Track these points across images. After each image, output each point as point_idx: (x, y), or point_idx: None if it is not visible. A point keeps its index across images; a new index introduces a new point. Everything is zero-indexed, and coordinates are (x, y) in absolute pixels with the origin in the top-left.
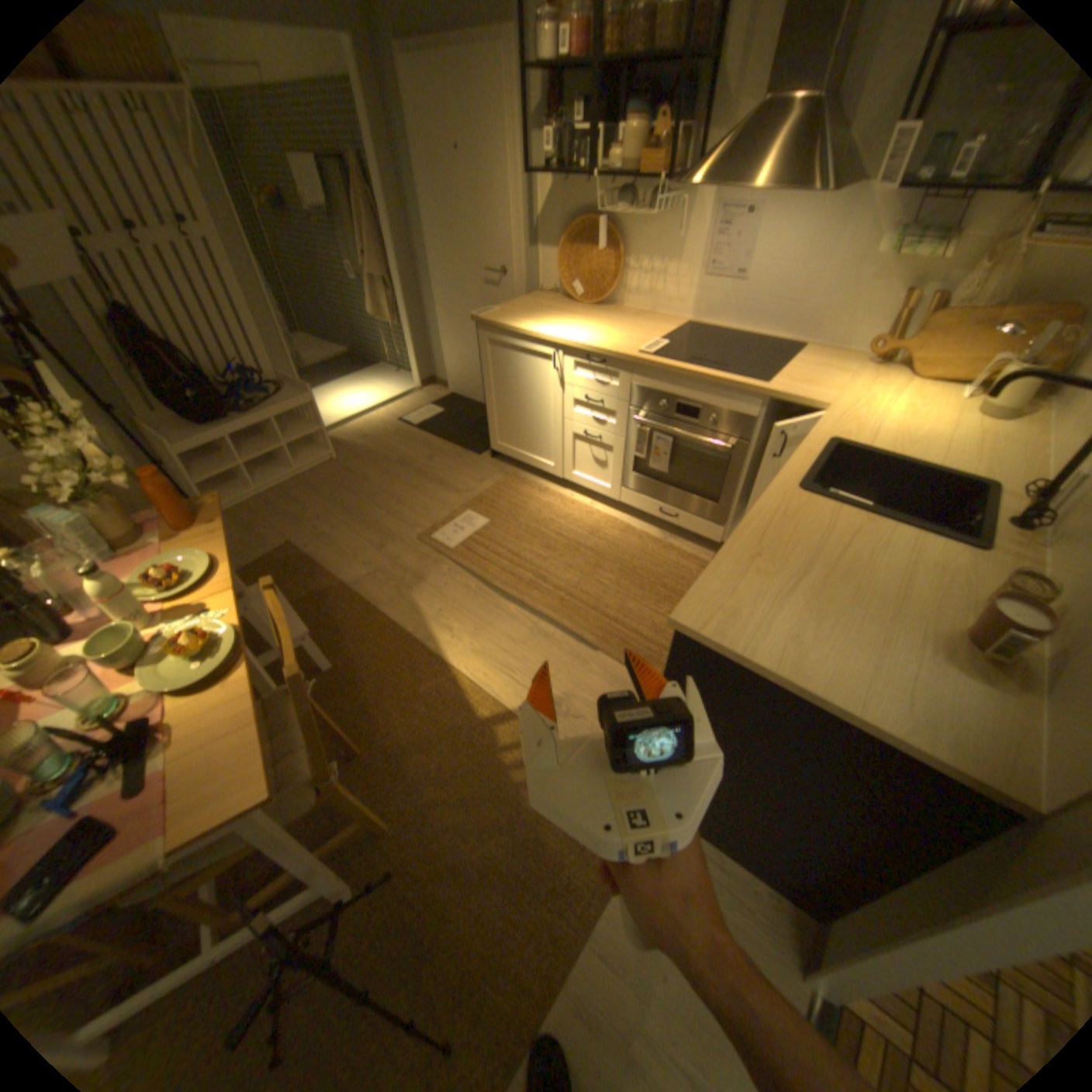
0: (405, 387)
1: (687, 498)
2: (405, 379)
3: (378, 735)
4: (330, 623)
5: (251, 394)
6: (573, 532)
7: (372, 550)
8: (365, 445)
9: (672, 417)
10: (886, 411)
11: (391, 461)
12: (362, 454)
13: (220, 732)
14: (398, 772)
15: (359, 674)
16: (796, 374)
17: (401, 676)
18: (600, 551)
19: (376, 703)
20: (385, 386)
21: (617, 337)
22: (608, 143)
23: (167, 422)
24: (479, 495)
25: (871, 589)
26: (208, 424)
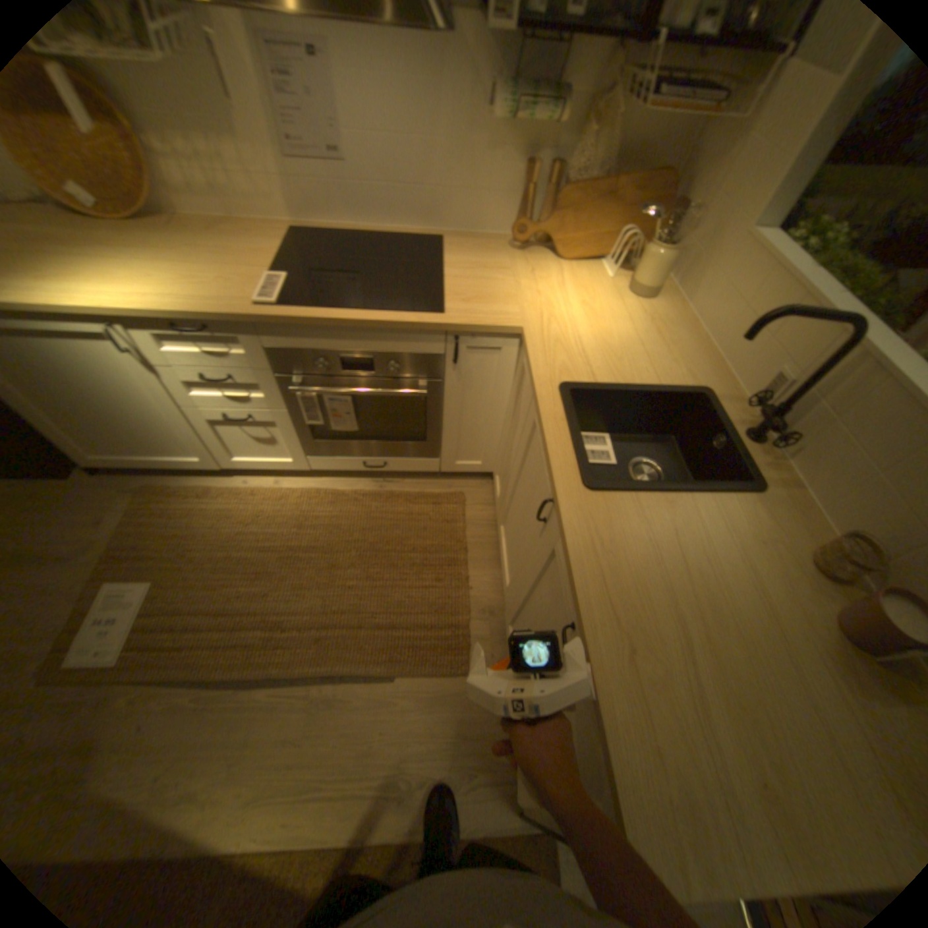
0: None
1: (391, 445)
2: None
3: None
4: None
5: None
6: (276, 535)
7: None
8: None
9: (339, 374)
10: (570, 317)
11: None
12: None
13: None
14: None
15: None
16: (460, 287)
17: None
18: (323, 544)
19: None
20: None
21: (200, 280)
22: None
23: None
24: (106, 550)
25: (745, 619)
26: None
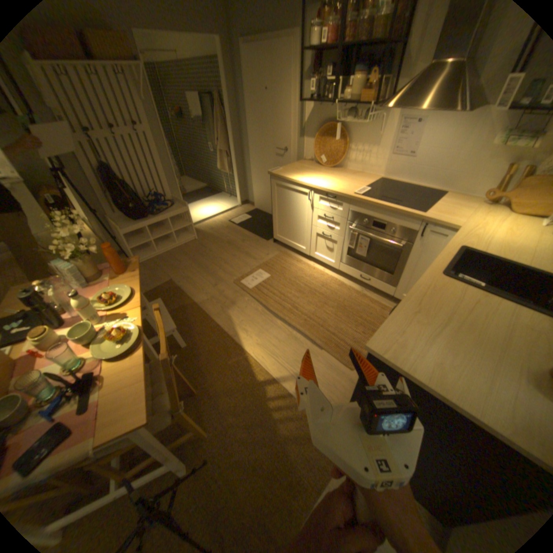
0: (233, 204)
1: (376, 271)
2: (233, 201)
3: (206, 385)
4: (187, 323)
5: (159, 206)
6: (313, 284)
7: (211, 287)
8: (211, 233)
9: (370, 228)
10: (495, 231)
11: (223, 241)
12: (209, 237)
13: (126, 384)
14: (215, 406)
15: (199, 351)
16: (441, 208)
17: (220, 354)
18: (327, 295)
19: (206, 367)
20: (223, 204)
21: (342, 185)
22: (343, 86)
23: (120, 219)
24: (266, 262)
25: (487, 338)
26: (138, 220)
